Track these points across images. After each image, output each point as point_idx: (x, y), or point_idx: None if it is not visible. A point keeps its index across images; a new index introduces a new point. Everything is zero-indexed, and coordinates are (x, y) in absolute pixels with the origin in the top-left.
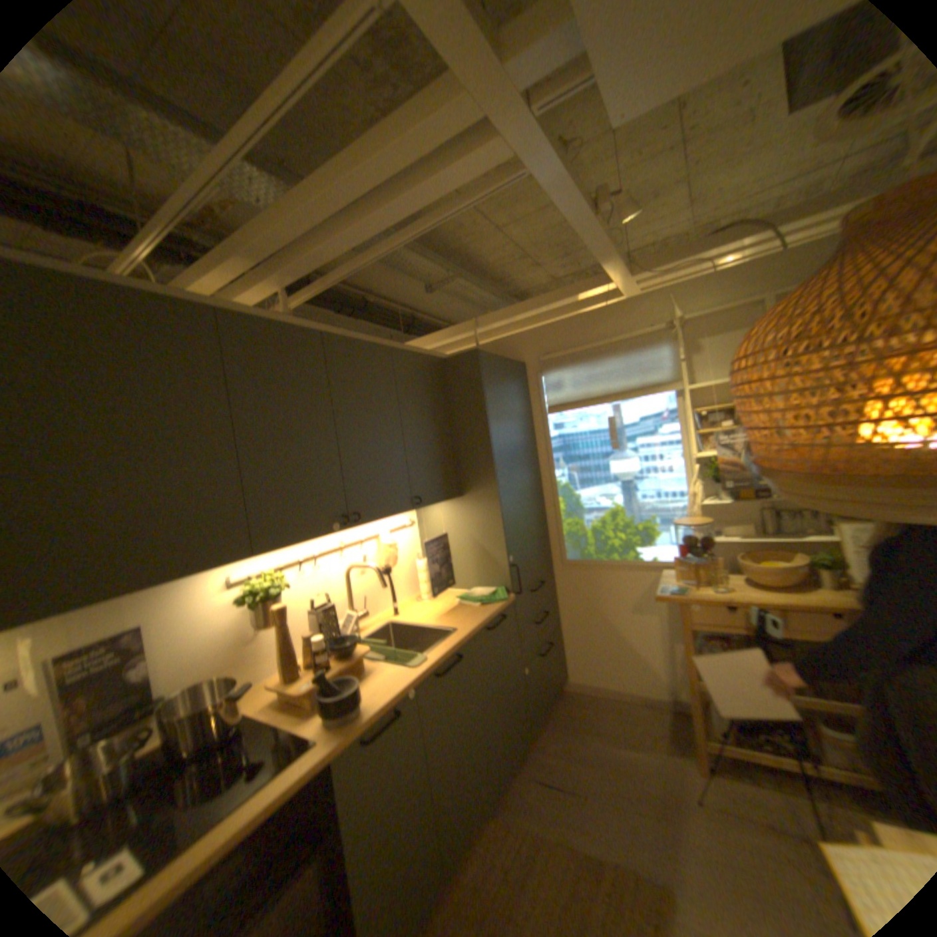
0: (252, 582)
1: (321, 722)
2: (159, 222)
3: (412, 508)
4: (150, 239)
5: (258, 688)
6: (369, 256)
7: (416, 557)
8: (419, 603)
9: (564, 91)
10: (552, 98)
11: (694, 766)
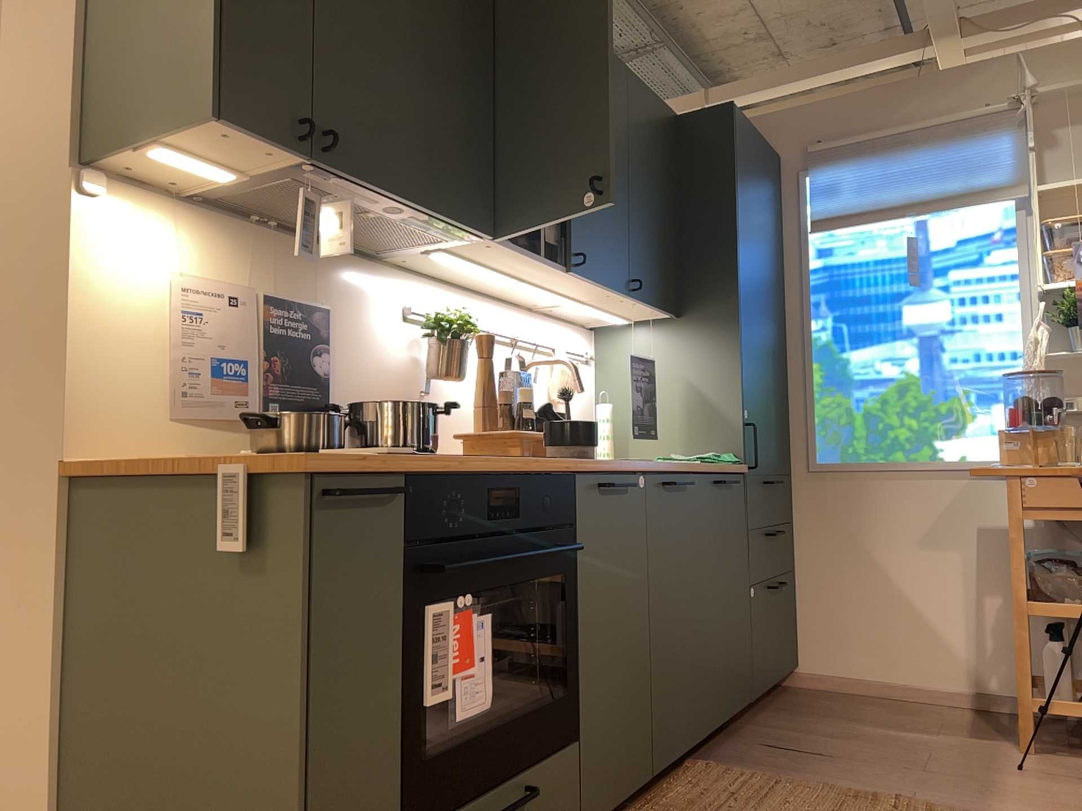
0: (439, 314)
1: (558, 447)
2: None
3: (623, 301)
4: None
5: None
6: None
7: (598, 404)
8: None
9: None
10: None
11: (1013, 745)
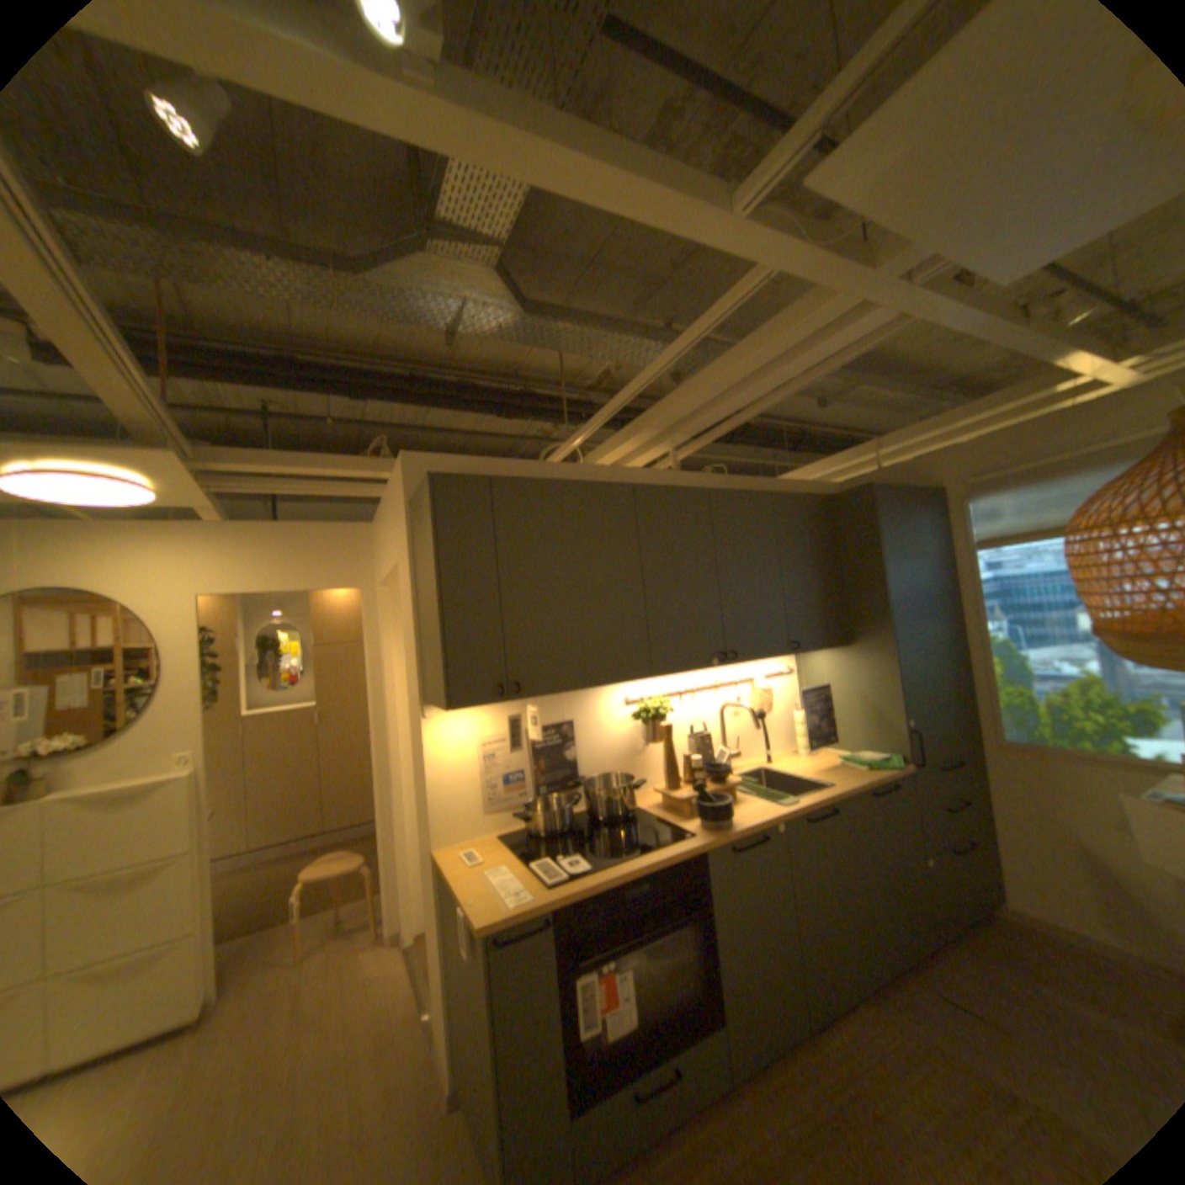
0: (644, 703)
1: (701, 823)
2: (594, 422)
3: (789, 654)
4: (585, 434)
5: (645, 794)
6: (751, 411)
7: (794, 708)
8: (796, 757)
9: (946, 261)
10: (935, 266)
11: None
